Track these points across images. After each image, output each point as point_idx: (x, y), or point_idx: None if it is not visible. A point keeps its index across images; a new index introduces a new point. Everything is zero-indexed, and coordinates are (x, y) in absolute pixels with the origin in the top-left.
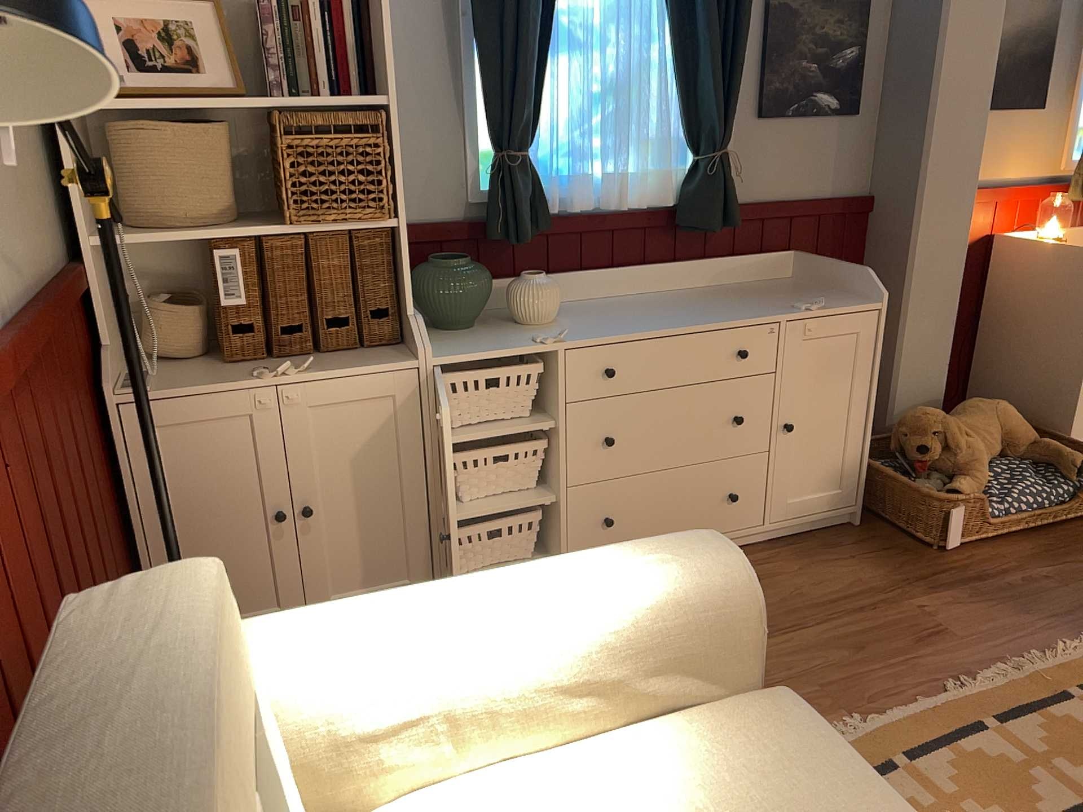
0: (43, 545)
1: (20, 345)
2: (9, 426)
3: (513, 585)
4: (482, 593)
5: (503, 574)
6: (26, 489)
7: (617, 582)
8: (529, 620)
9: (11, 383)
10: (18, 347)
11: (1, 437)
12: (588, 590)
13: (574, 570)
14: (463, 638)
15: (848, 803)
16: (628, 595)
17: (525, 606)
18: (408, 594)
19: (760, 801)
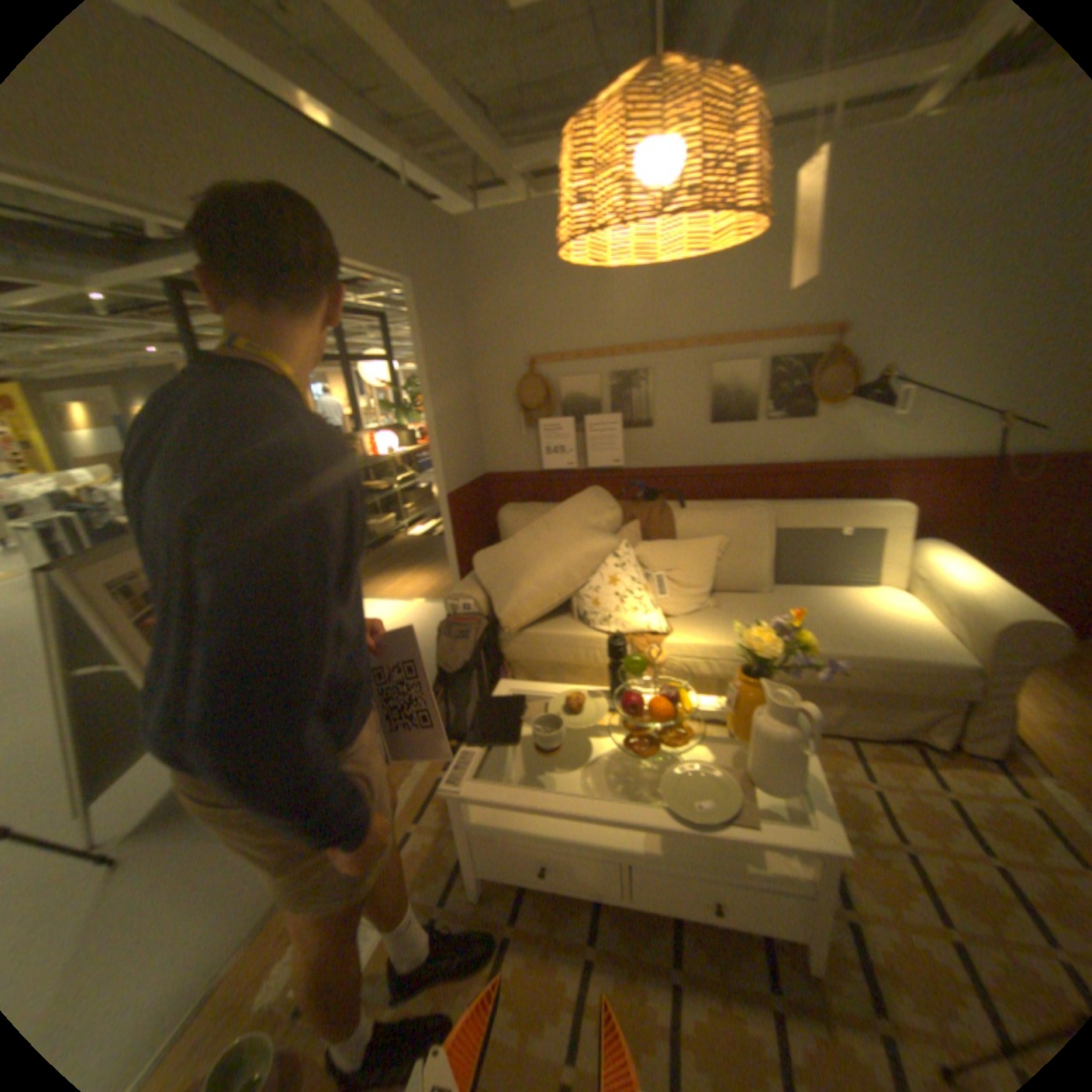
0: (981, 518)
1: (1010, 461)
2: (987, 481)
3: (984, 578)
4: (976, 574)
5: (996, 579)
6: (983, 499)
7: (992, 595)
8: (962, 581)
9: (1002, 471)
10: (1007, 461)
11: (975, 481)
12: (984, 590)
13: (999, 588)
14: (950, 573)
15: (901, 648)
16: (983, 597)
17: (970, 580)
18: (975, 565)
19: (904, 636)
